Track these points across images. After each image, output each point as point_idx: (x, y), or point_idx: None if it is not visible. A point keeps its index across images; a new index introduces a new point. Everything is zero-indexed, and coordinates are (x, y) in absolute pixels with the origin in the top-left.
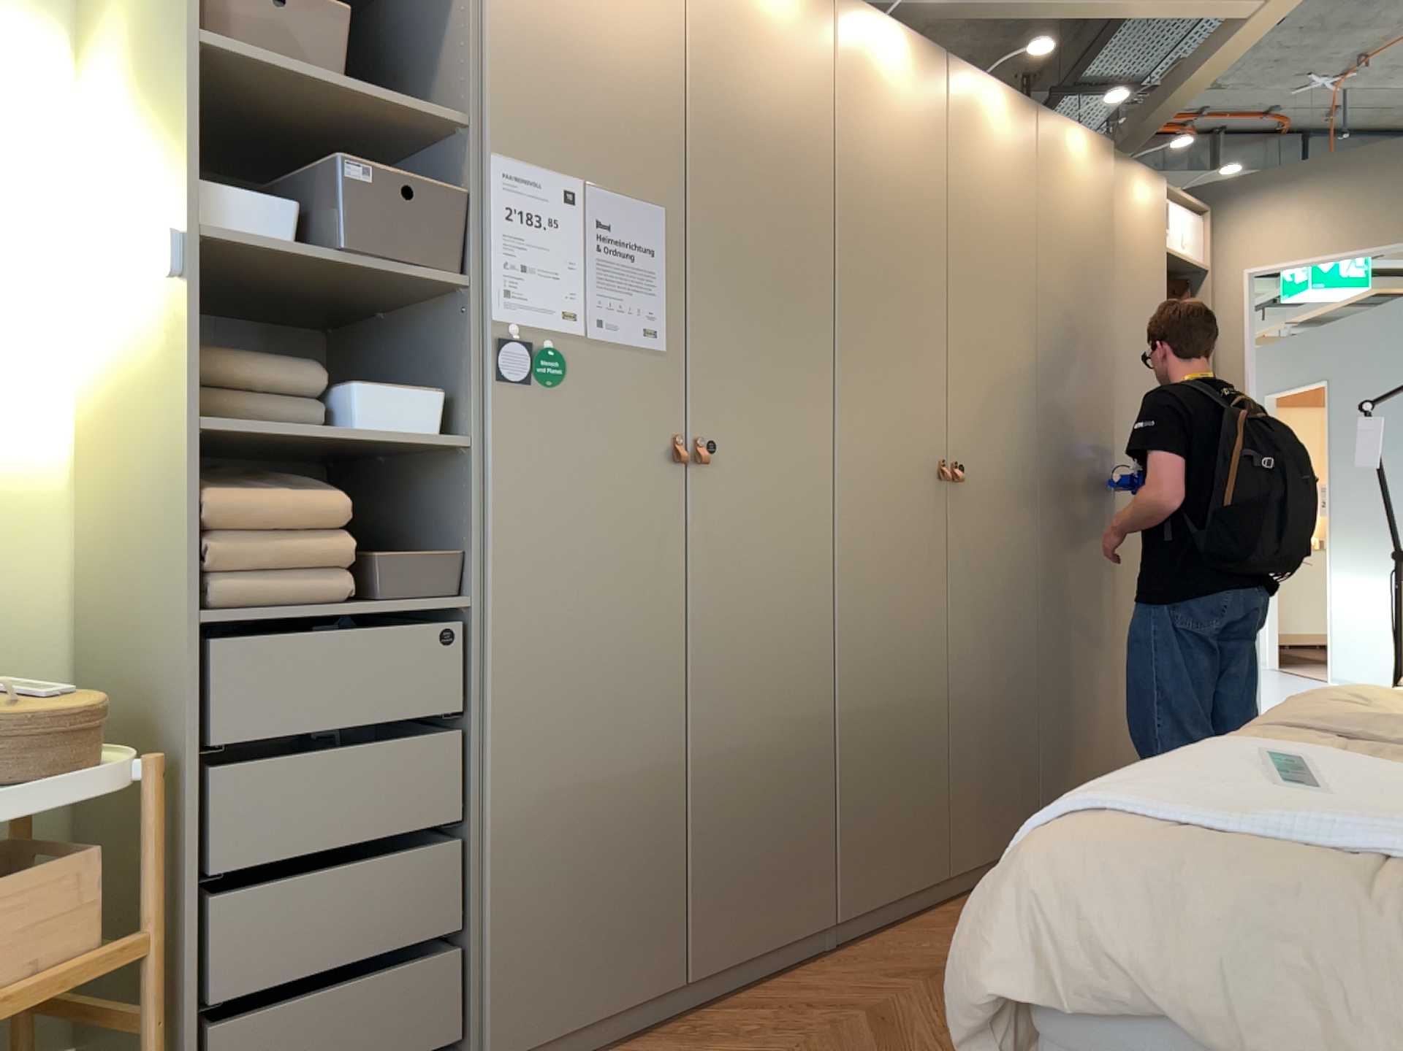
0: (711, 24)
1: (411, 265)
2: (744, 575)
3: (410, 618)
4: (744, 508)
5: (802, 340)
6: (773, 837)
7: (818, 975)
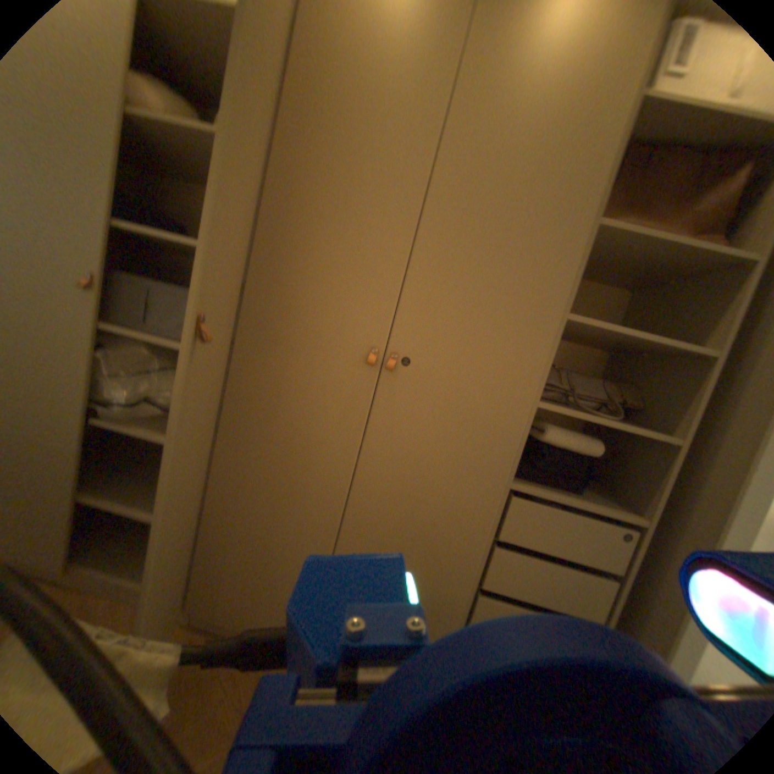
0: None
1: None
2: None
3: None
4: None
5: None
6: None
7: None
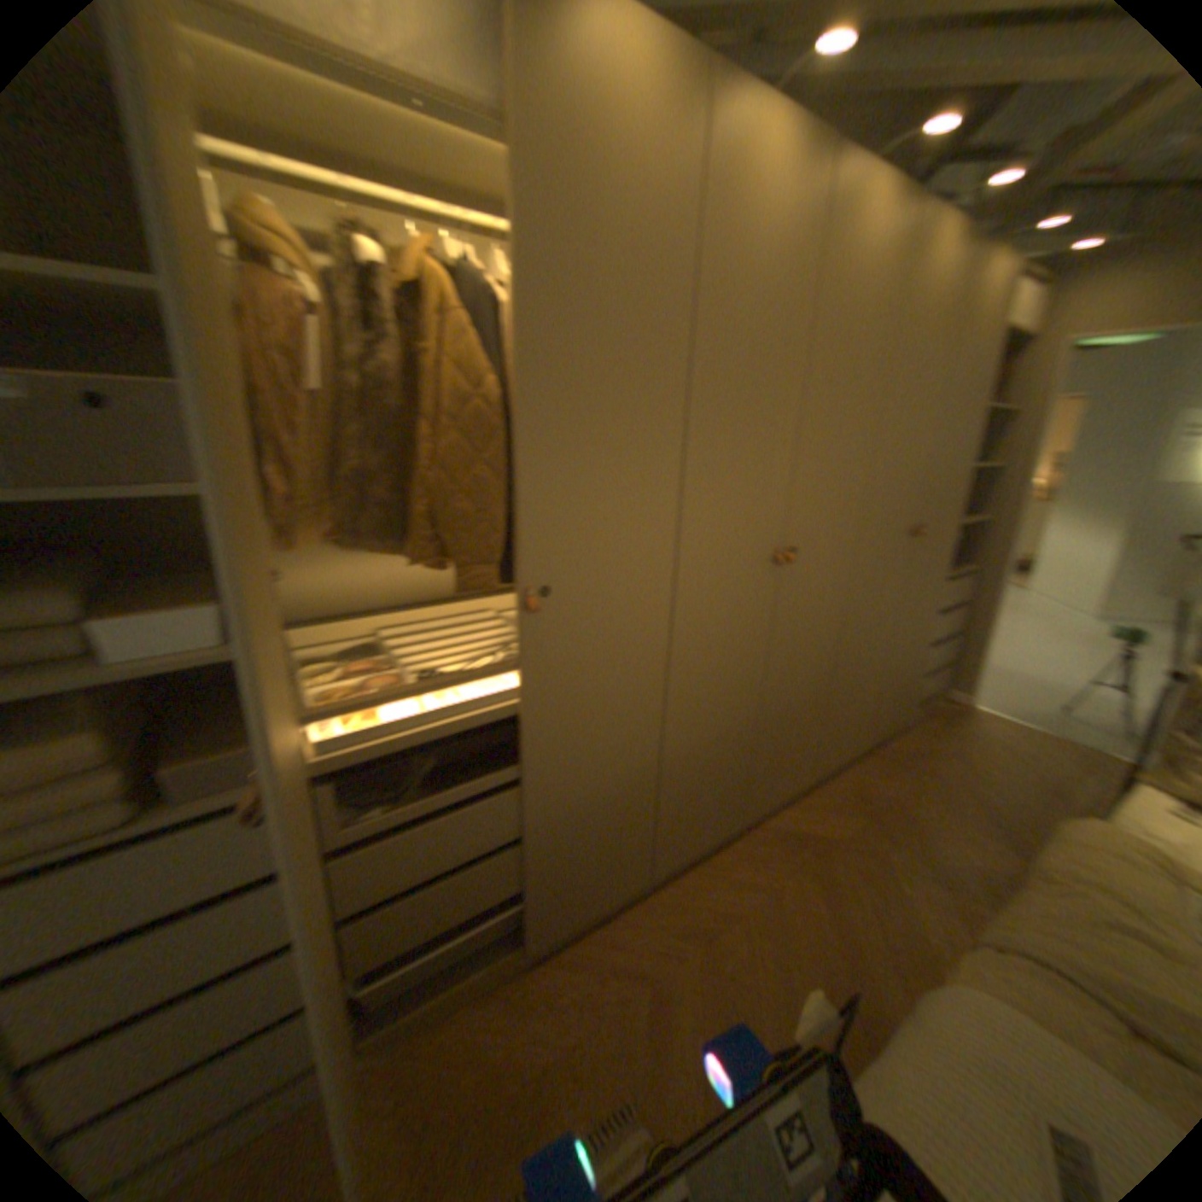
0: (537, 121)
1: (126, 488)
2: (575, 690)
3: (208, 820)
4: (575, 637)
5: (643, 477)
6: (599, 854)
7: (629, 928)
